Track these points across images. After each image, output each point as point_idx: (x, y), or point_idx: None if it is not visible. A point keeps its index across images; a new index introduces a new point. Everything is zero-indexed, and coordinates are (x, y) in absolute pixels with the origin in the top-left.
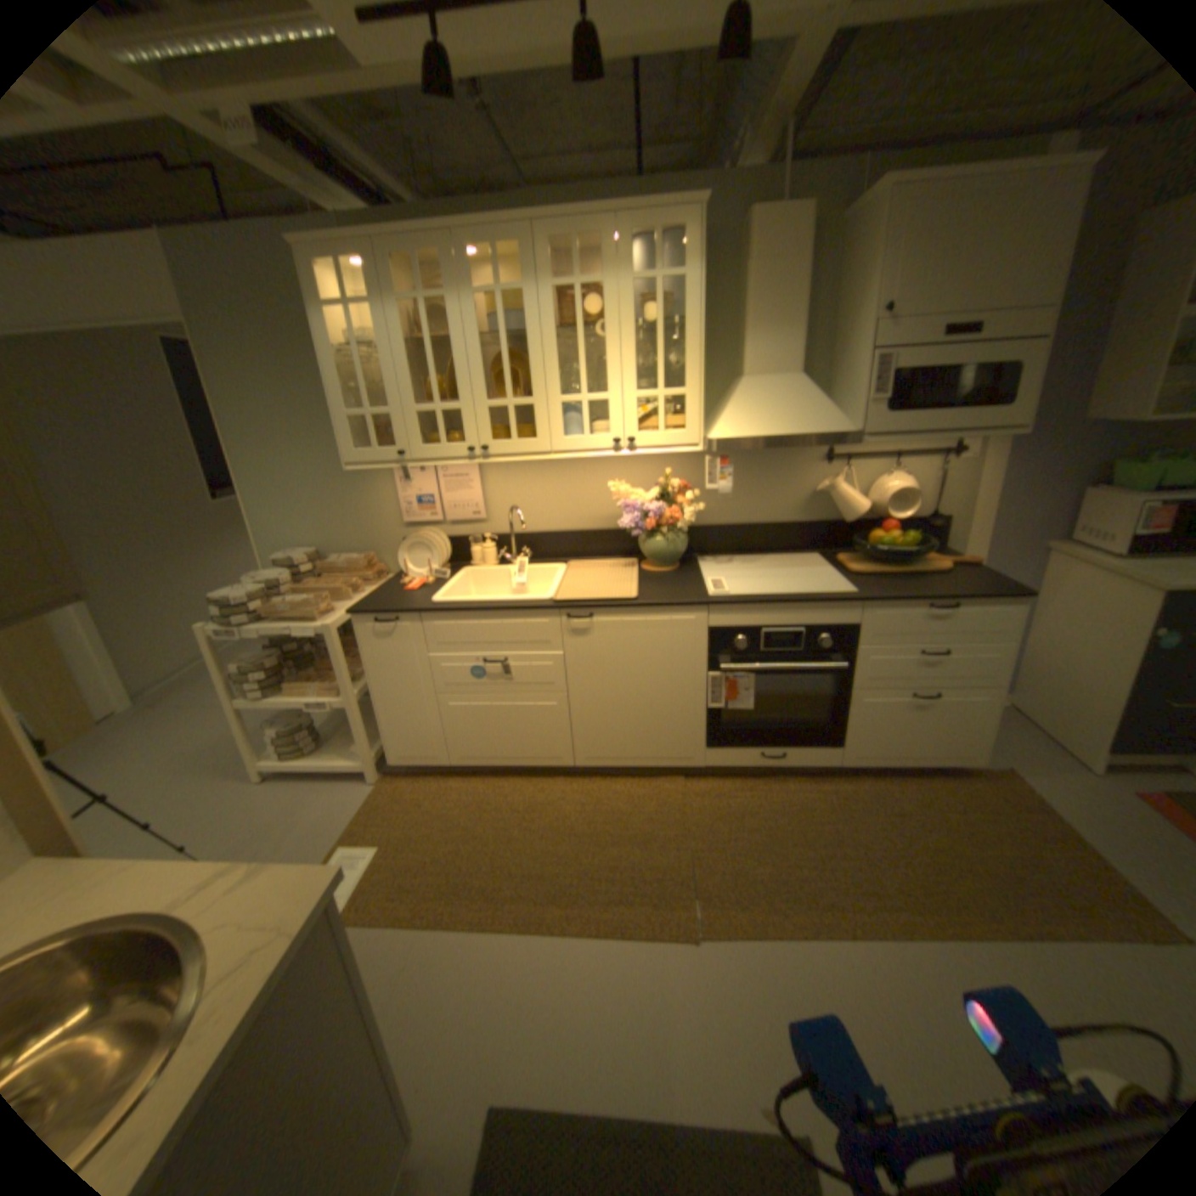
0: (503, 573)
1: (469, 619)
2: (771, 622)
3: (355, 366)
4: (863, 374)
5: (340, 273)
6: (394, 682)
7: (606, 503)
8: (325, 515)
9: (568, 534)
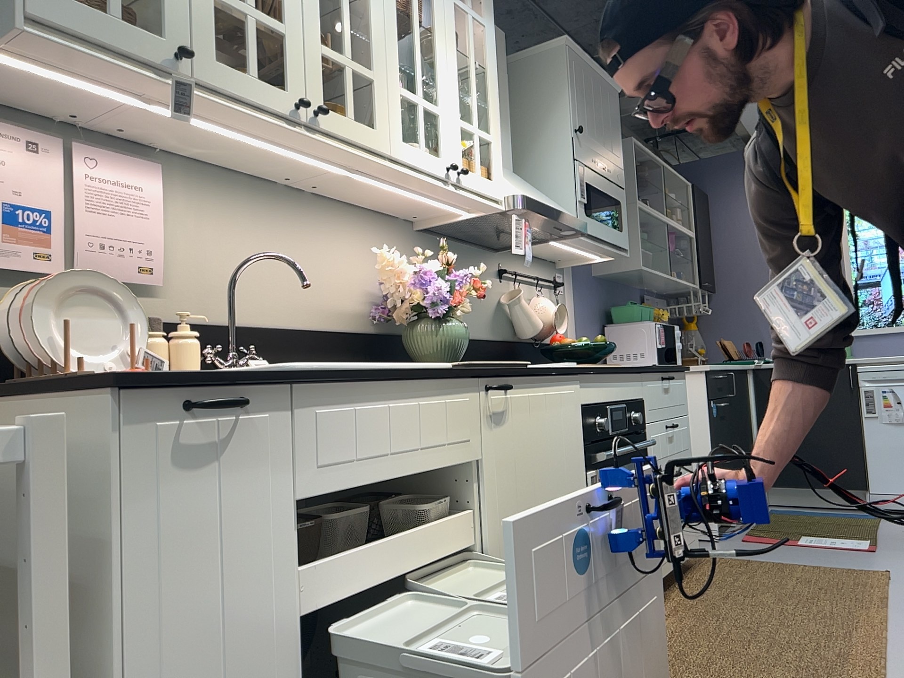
0: None
1: (370, 393)
2: (610, 394)
3: None
4: (565, 180)
5: None
6: (198, 610)
7: (337, 286)
8: None
9: (291, 329)
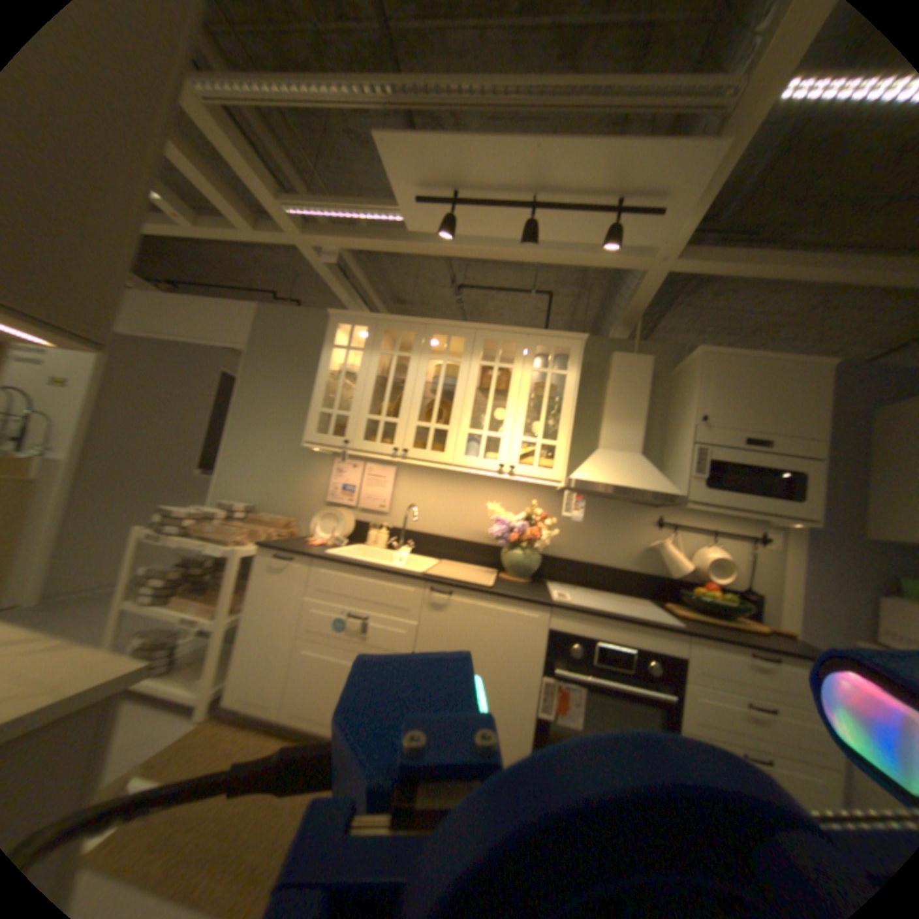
0: (389, 553)
1: (351, 569)
2: (605, 634)
3: (340, 385)
4: (686, 458)
5: (353, 339)
6: (268, 613)
7: (482, 519)
8: (276, 481)
9: (448, 536)
